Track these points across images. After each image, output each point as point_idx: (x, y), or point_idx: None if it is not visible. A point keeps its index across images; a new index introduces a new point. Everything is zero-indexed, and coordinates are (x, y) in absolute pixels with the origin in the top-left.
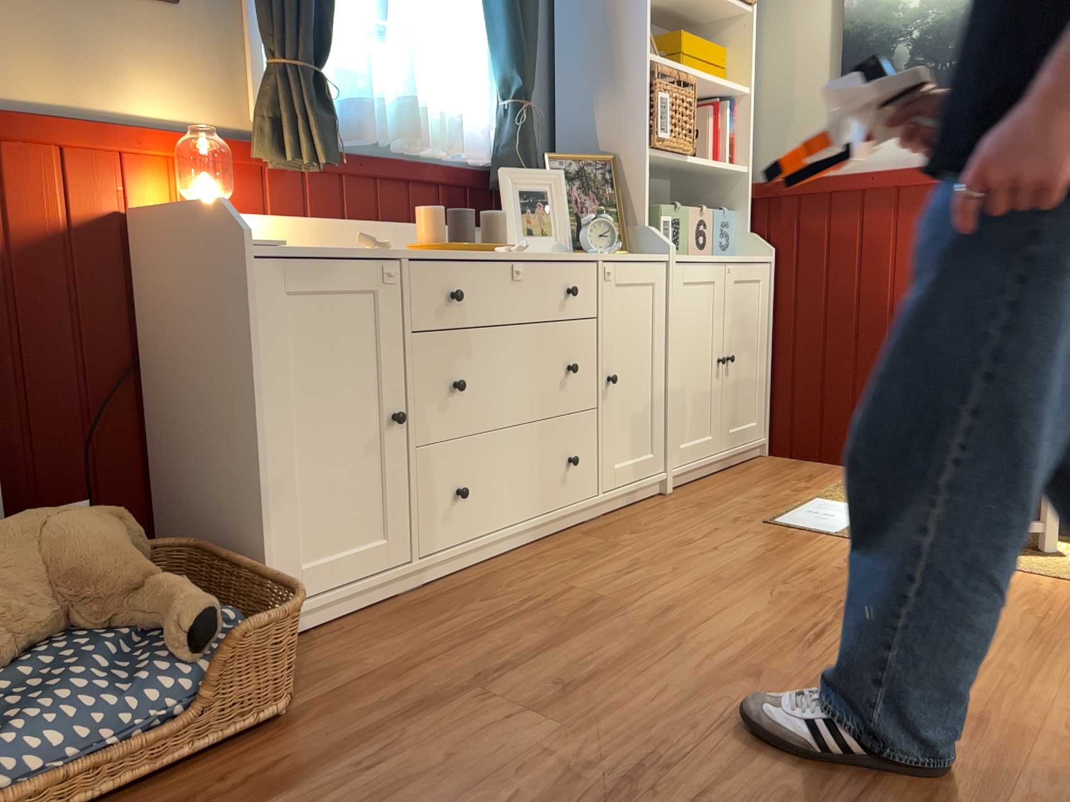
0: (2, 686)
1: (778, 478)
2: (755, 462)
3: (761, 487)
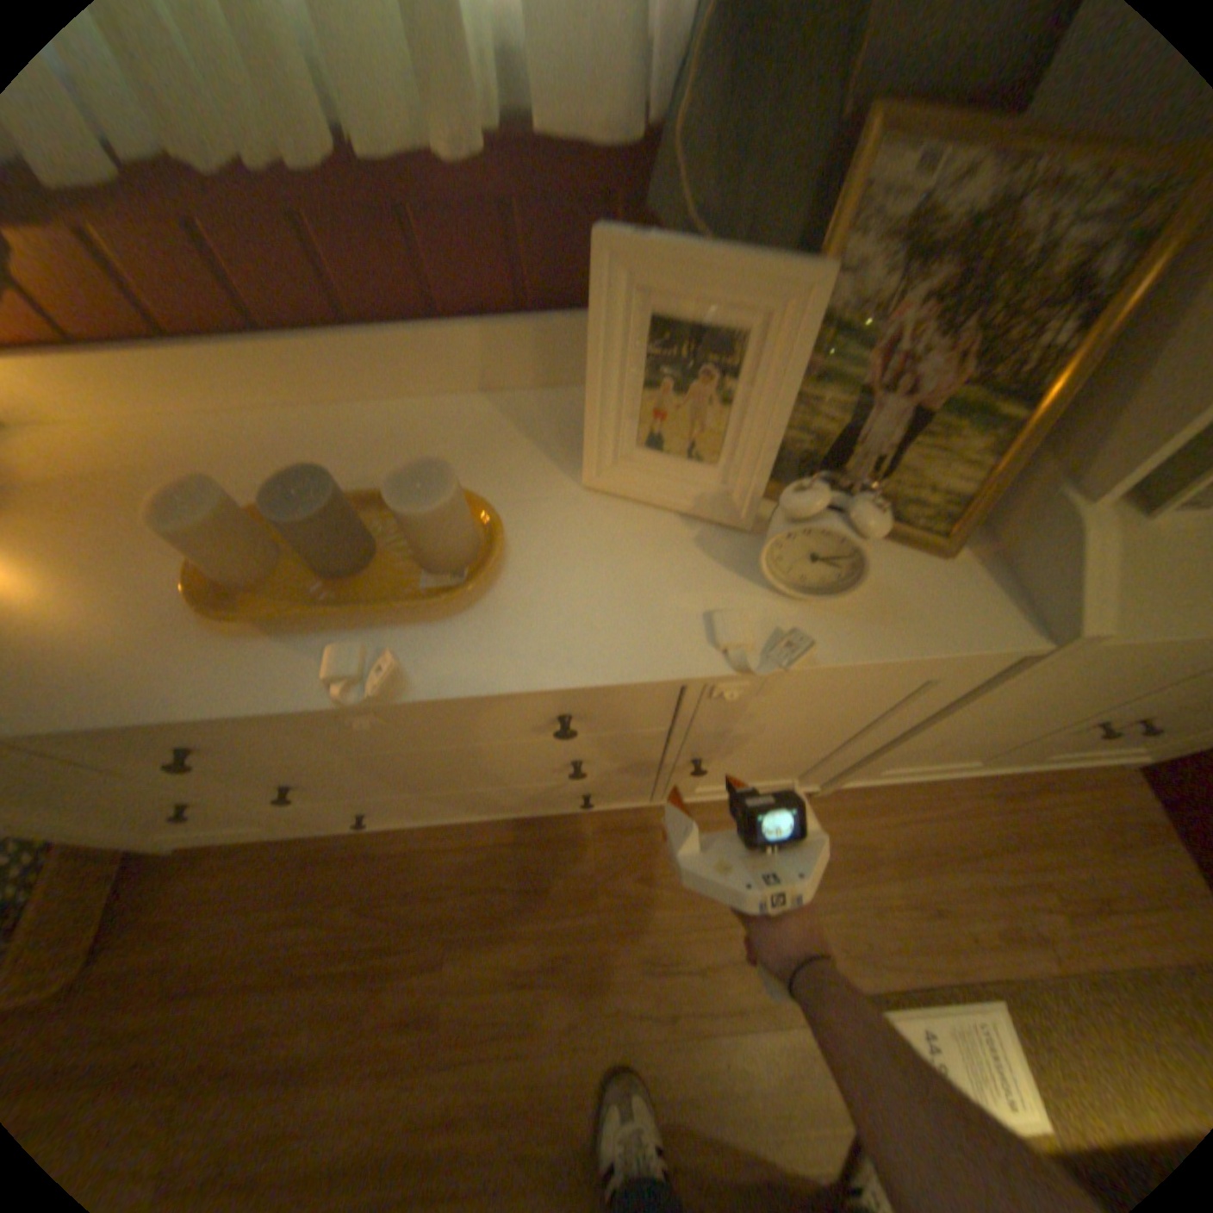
0: None
1: (1046, 868)
2: (1074, 783)
3: (975, 878)
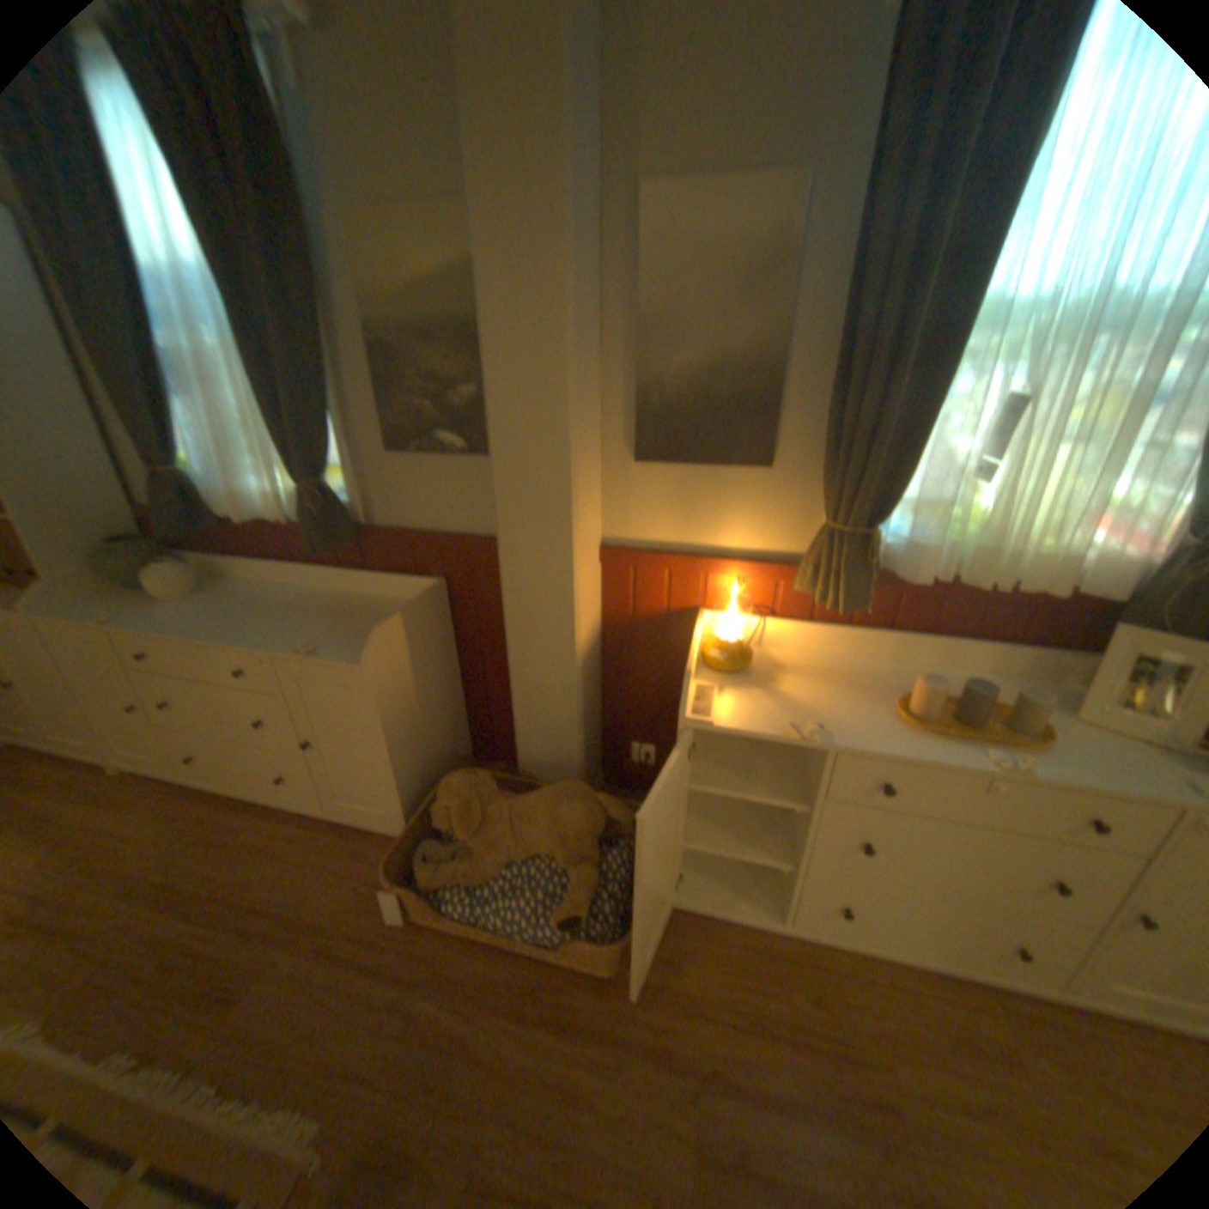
0: (517, 872)
1: None
2: None
3: None
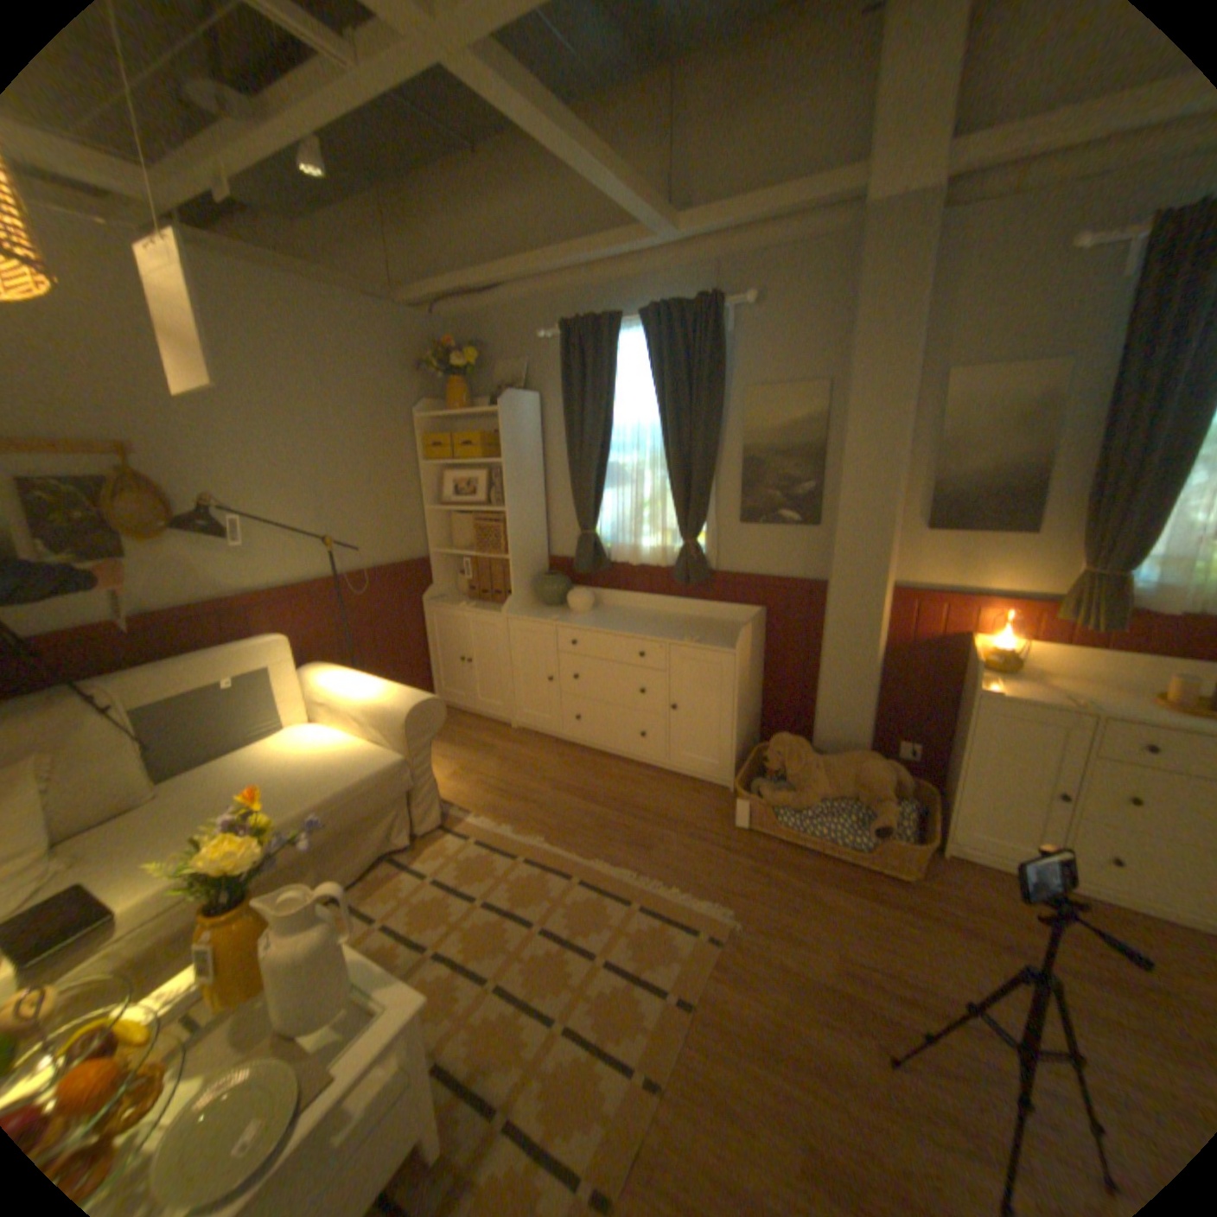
0: (830, 805)
1: None
2: None
3: None
